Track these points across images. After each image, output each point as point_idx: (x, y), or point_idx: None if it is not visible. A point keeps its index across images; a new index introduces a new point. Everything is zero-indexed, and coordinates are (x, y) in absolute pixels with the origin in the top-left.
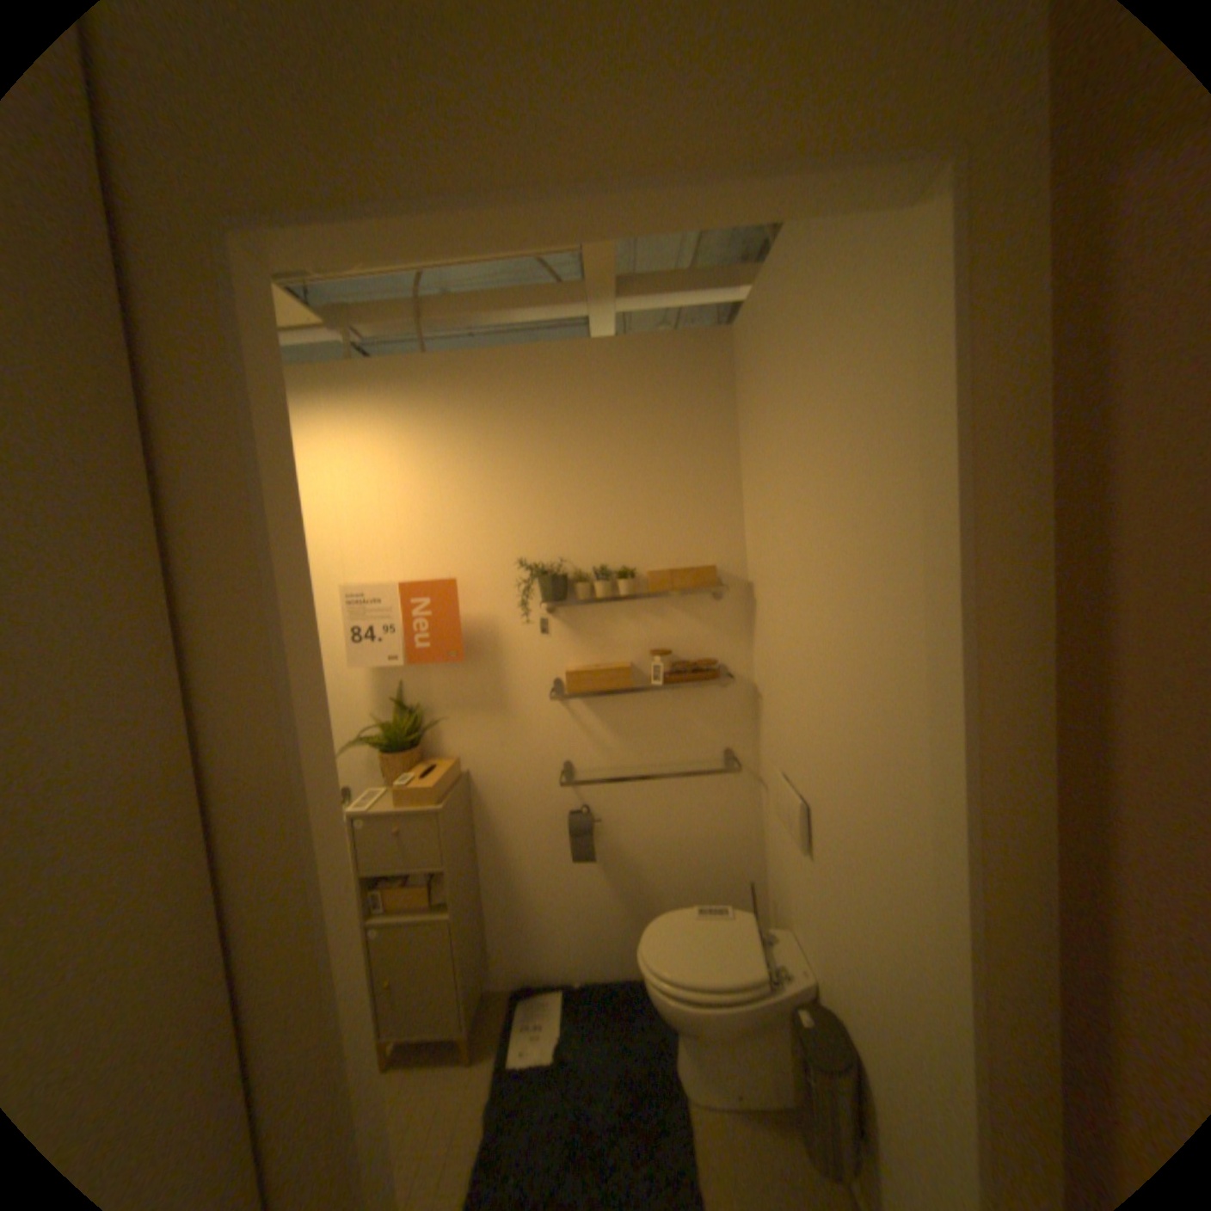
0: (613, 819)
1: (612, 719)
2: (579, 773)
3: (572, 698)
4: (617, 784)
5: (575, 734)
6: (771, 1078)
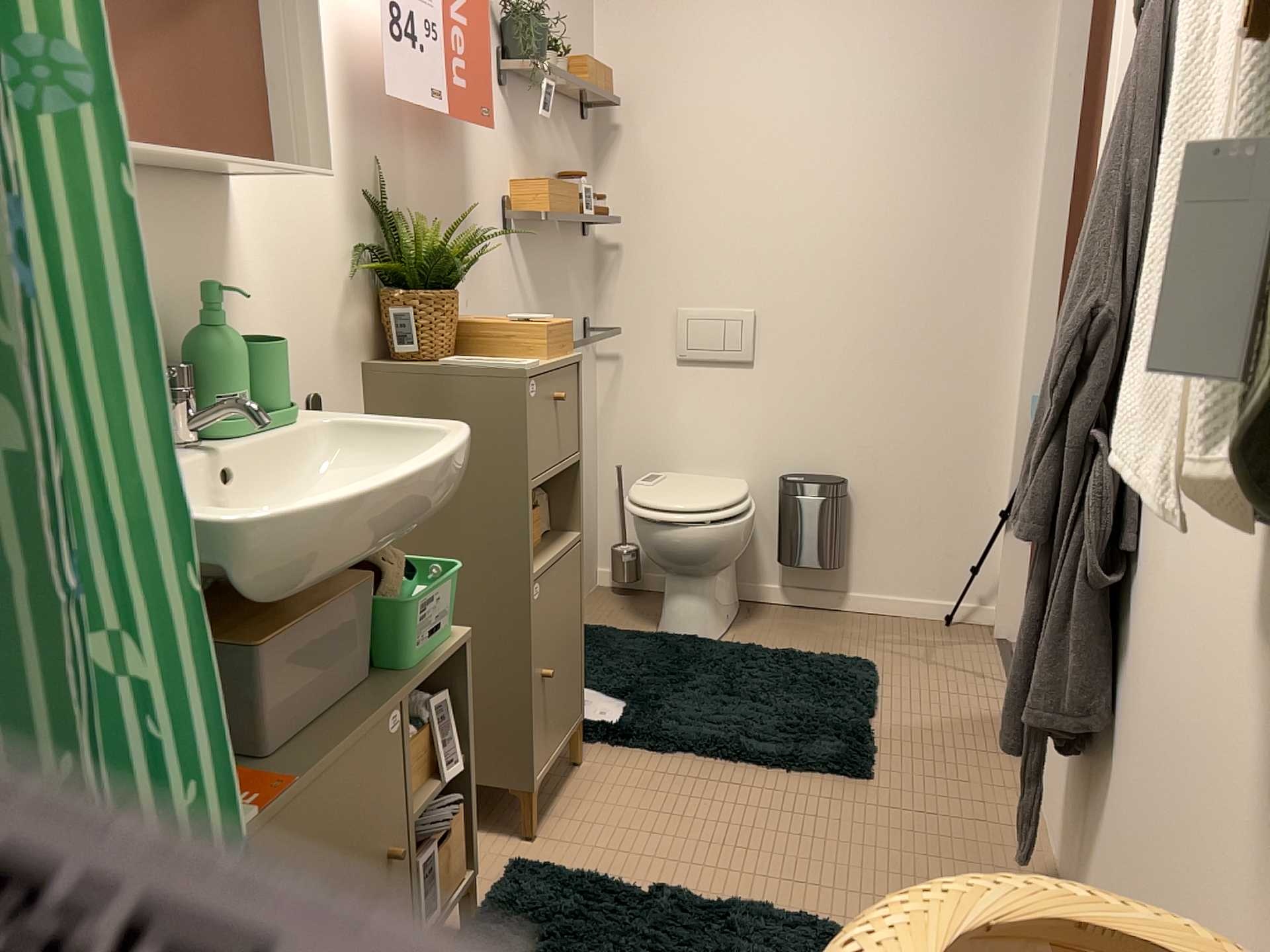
0: None
1: (537, 273)
2: None
3: (516, 237)
4: None
5: (517, 293)
6: (734, 588)
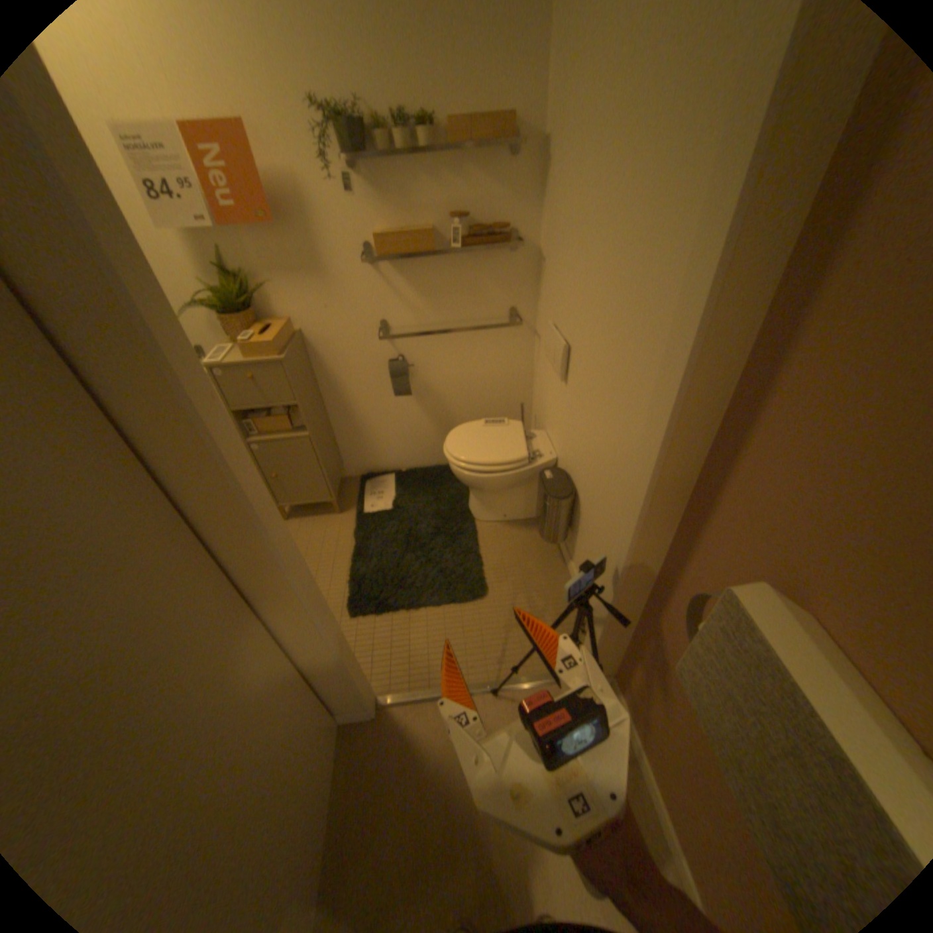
0: (423, 365)
1: (418, 282)
2: (394, 330)
3: (382, 263)
4: (425, 337)
5: (388, 297)
6: (523, 505)
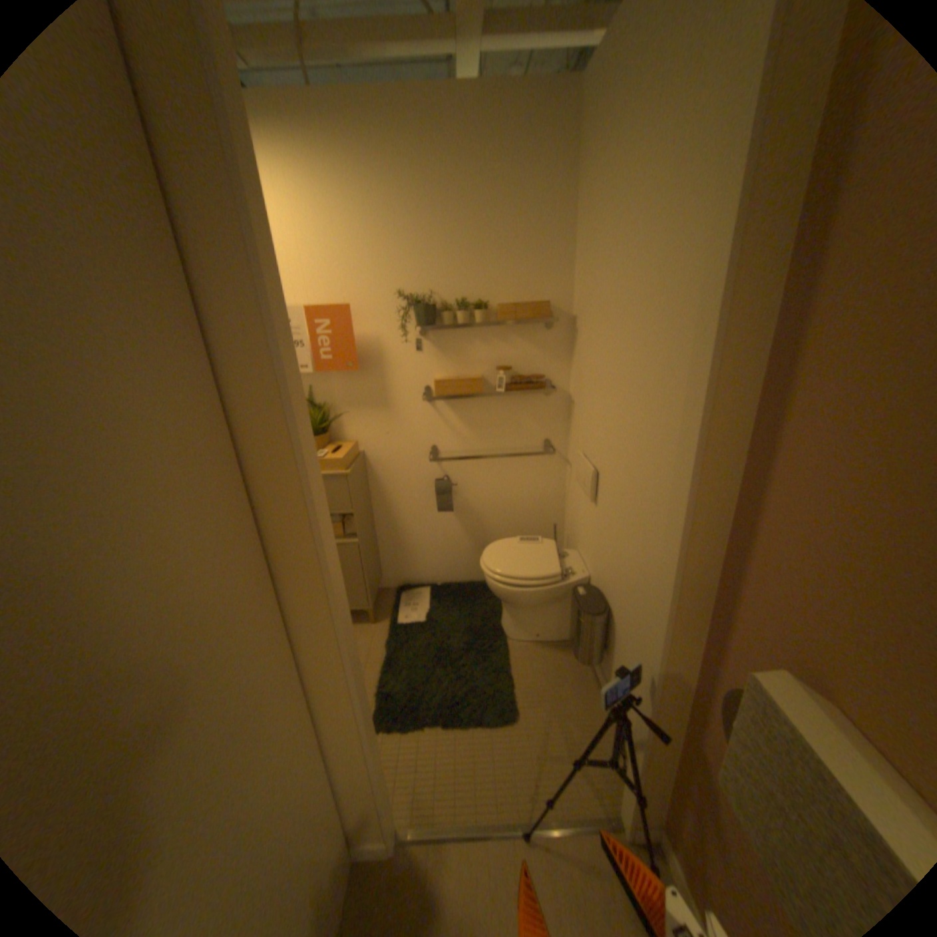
0: (465, 485)
1: (467, 417)
2: (442, 454)
3: (438, 402)
4: (469, 462)
5: (440, 428)
6: (557, 625)
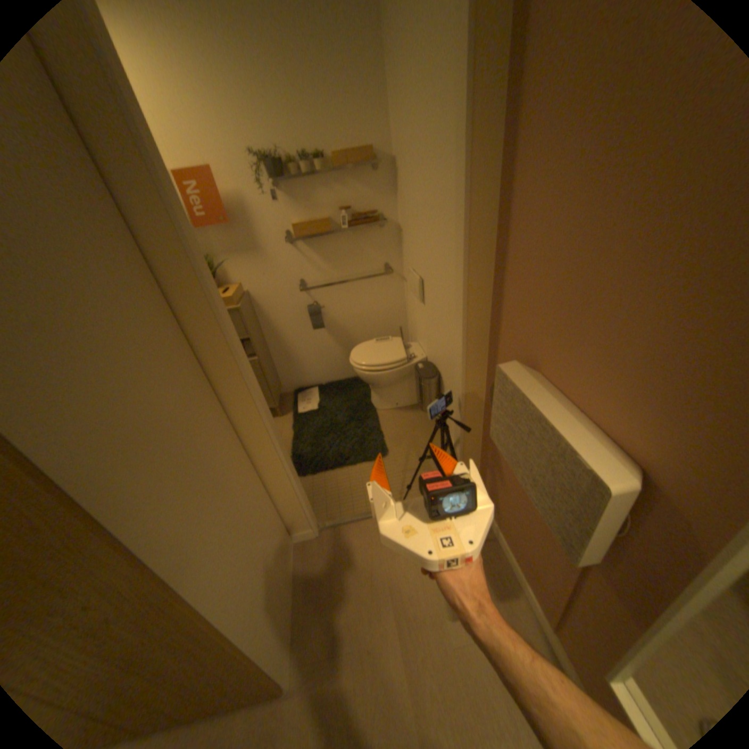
0: (330, 307)
1: (322, 253)
2: (309, 285)
3: (298, 242)
4: (330, 288)
5: (303, 264)
6: (408, 395)
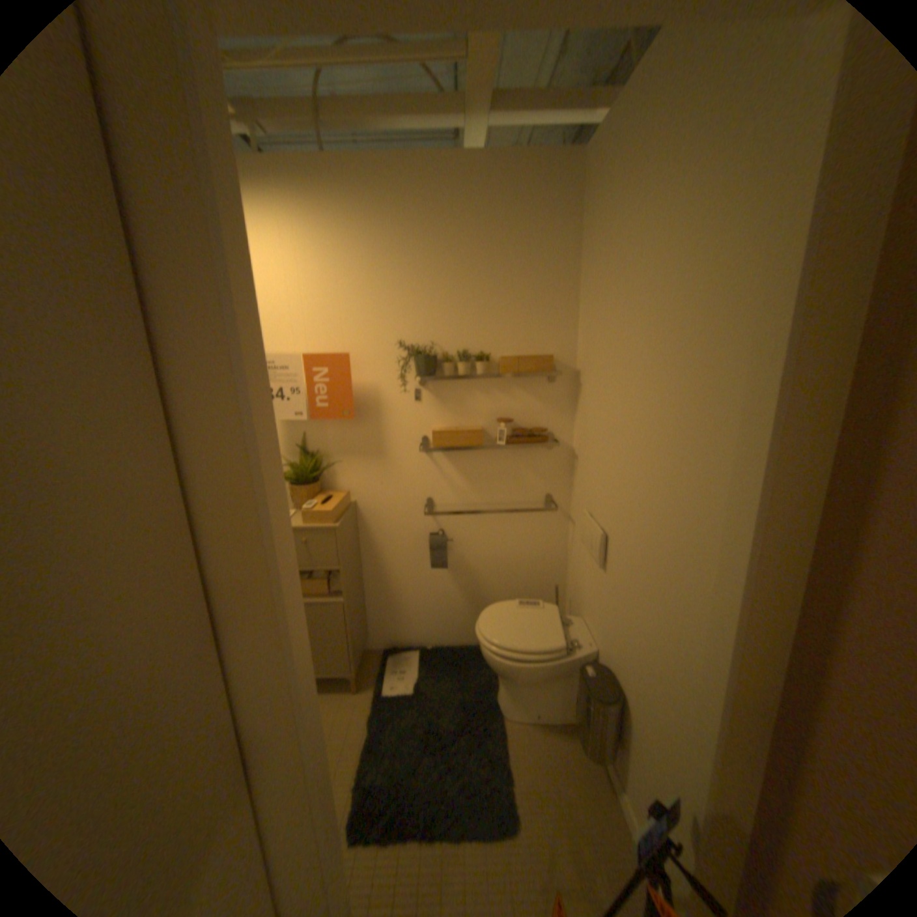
0: (461, 540)
1: (465, 469)
2: (438, 507)
3: (435, 453)
4: (466, 516)
5: (436, 479)
6: (561, 707)
